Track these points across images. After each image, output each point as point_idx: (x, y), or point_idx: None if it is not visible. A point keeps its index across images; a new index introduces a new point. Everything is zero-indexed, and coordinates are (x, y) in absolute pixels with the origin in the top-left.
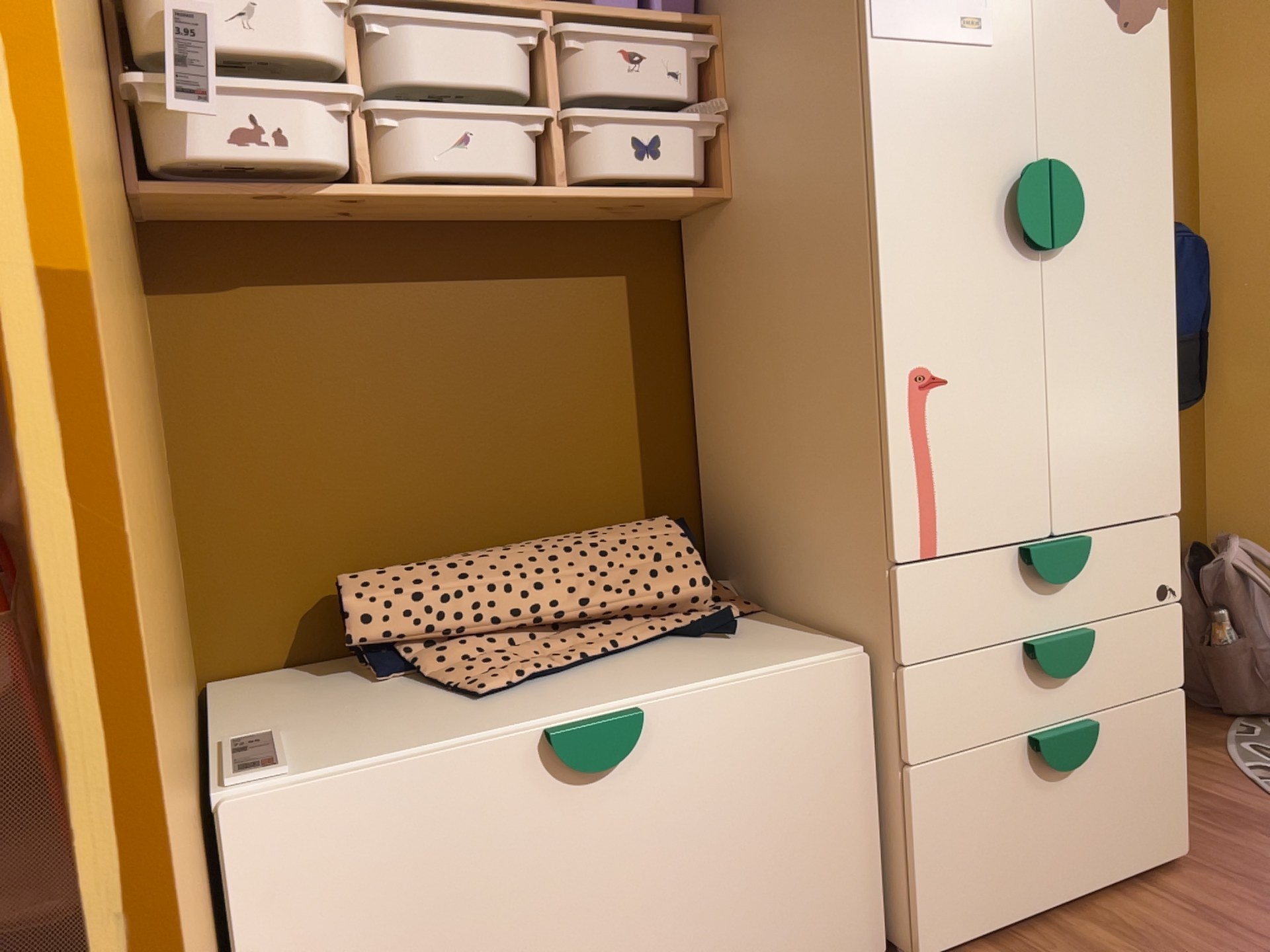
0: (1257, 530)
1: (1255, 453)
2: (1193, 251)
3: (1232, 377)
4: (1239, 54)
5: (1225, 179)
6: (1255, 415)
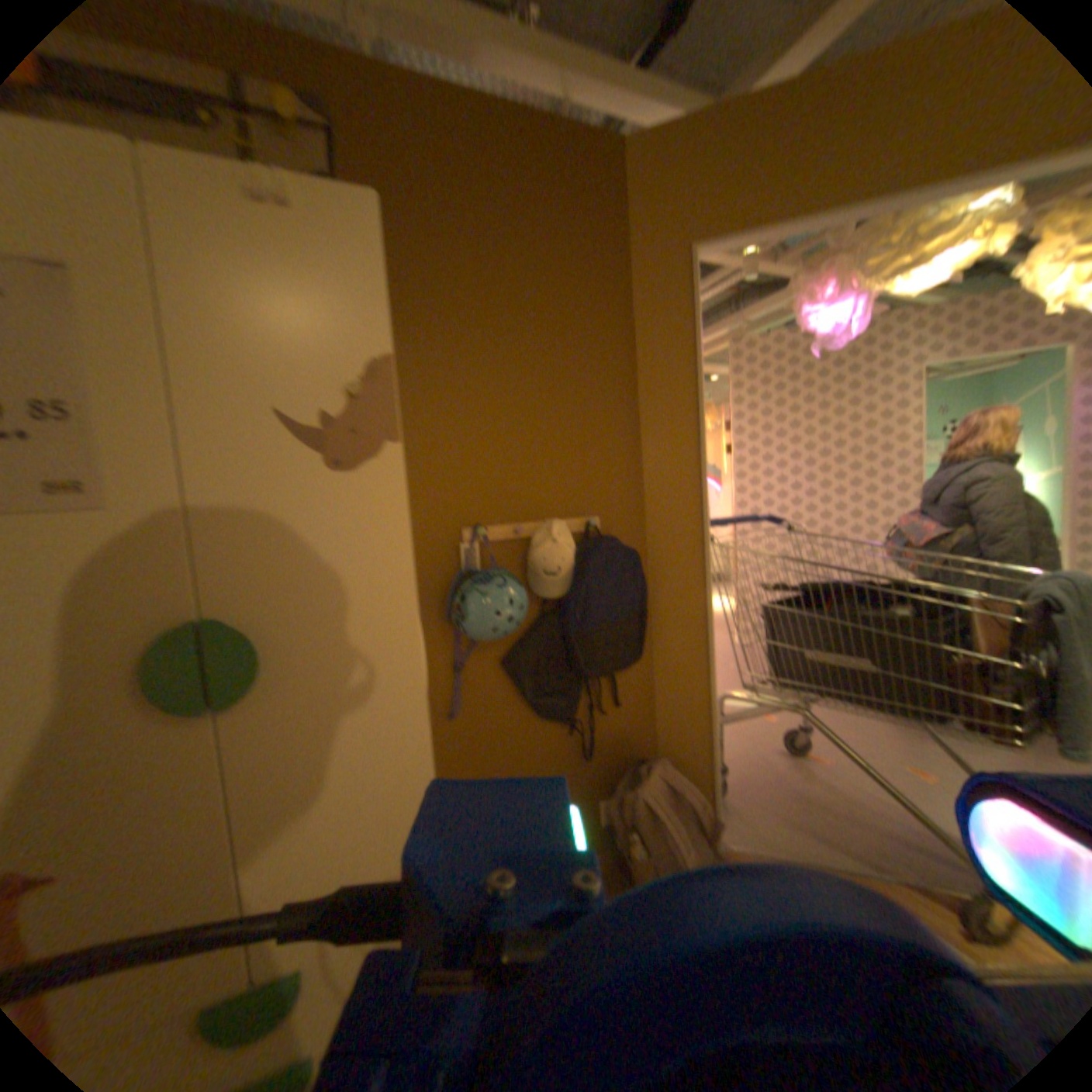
0: (690, 750)
1: (688, 697)
2: (627, 561)
3: (671, 642)
4: (668, 414)
5: (662, 503)
6: (686, 670)
